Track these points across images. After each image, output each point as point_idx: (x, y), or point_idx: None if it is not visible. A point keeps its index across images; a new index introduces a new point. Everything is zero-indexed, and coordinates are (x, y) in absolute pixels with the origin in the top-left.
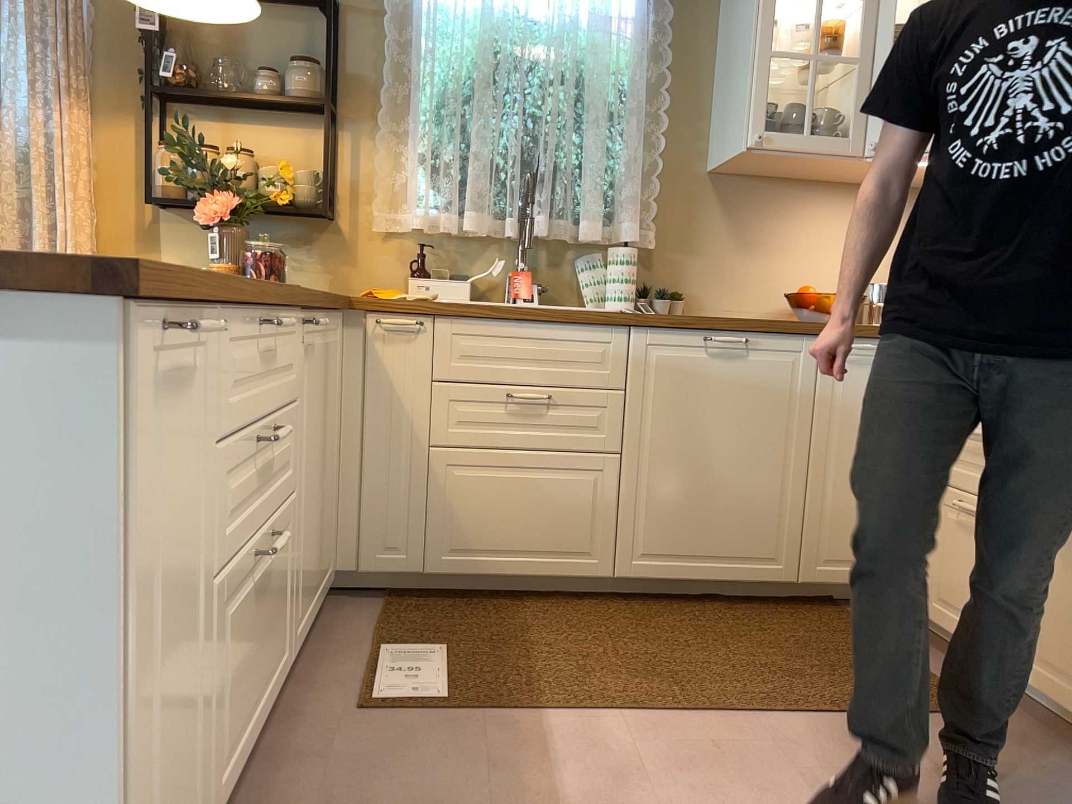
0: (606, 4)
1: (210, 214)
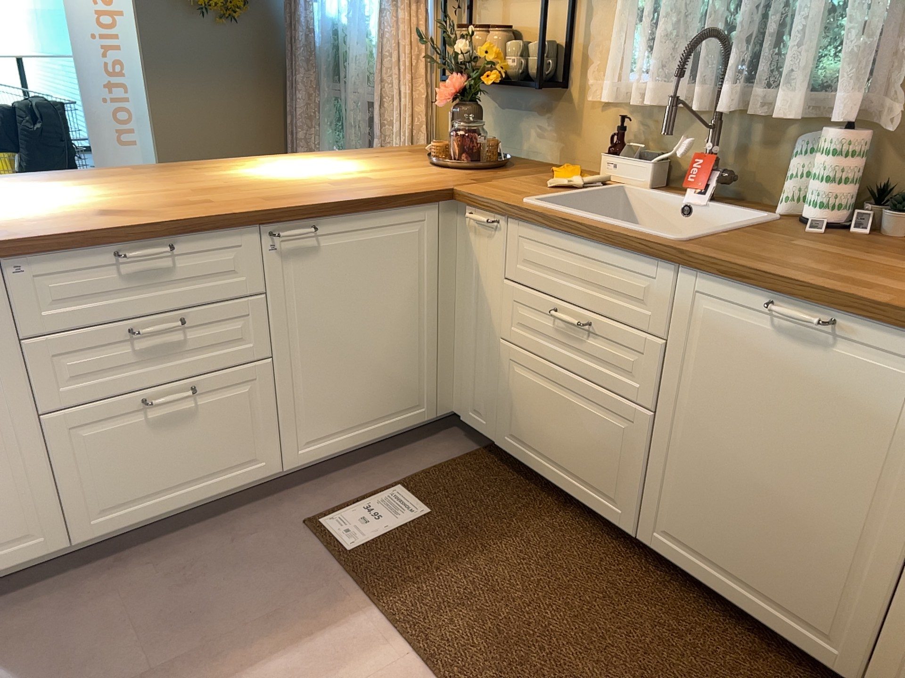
0: None
1: (443, 96)
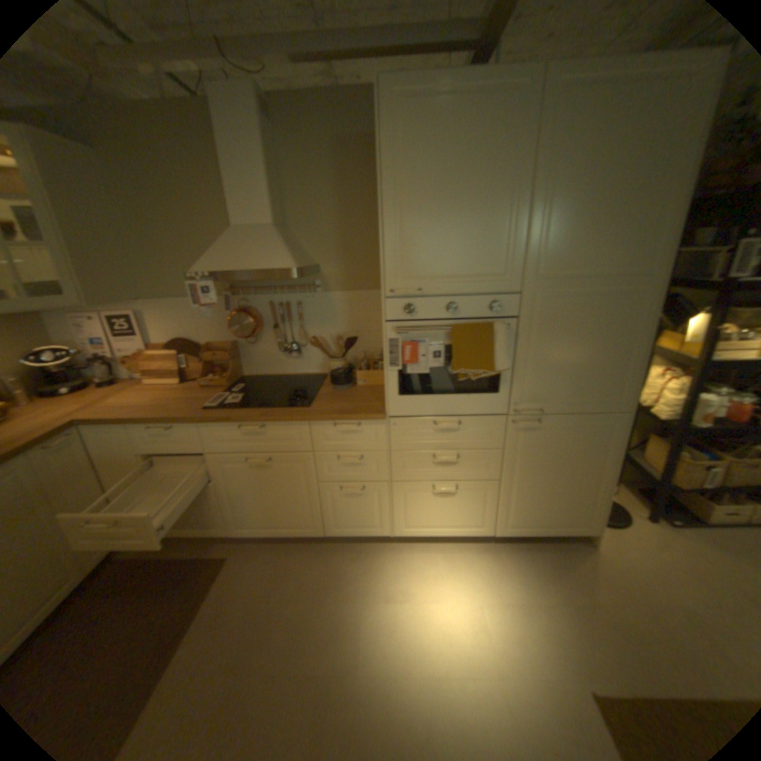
0: None
1: None
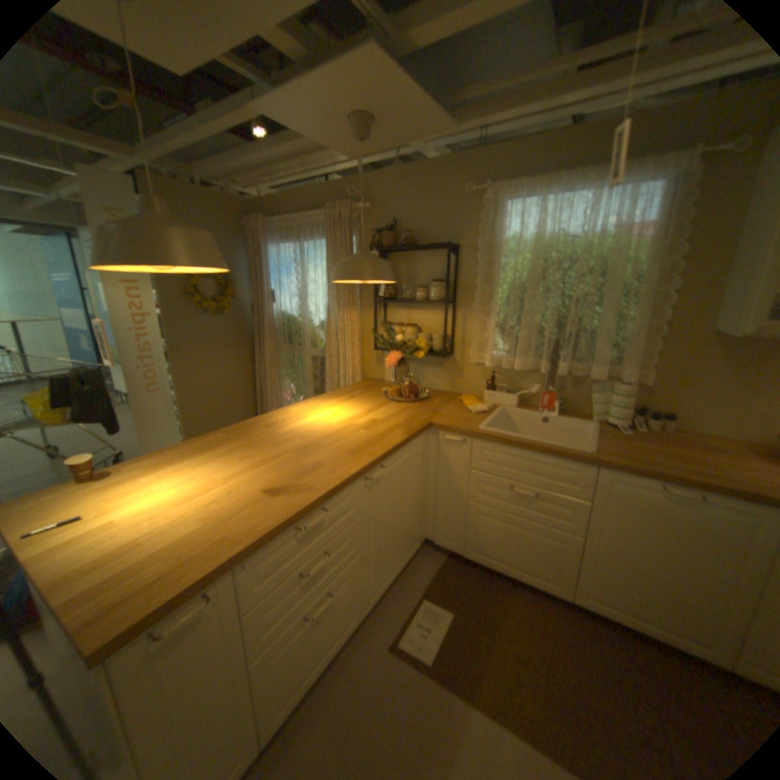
0: (631, 216)
1: (389, 362)
